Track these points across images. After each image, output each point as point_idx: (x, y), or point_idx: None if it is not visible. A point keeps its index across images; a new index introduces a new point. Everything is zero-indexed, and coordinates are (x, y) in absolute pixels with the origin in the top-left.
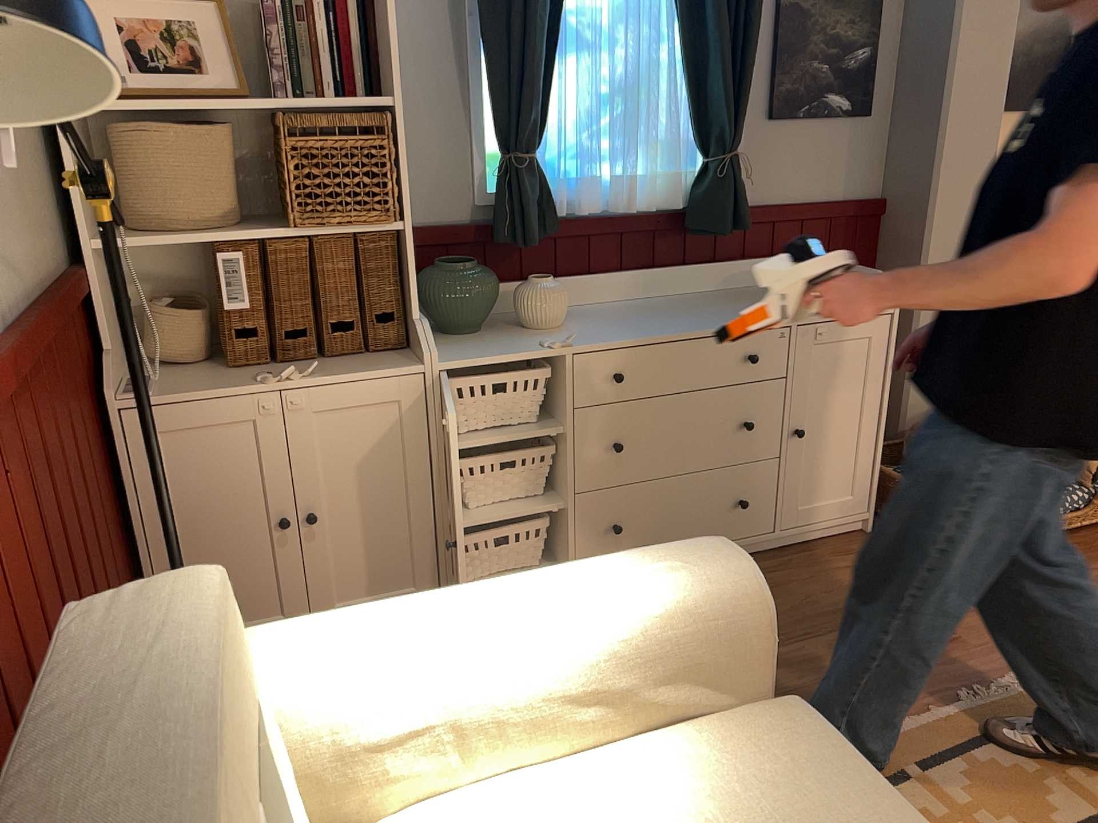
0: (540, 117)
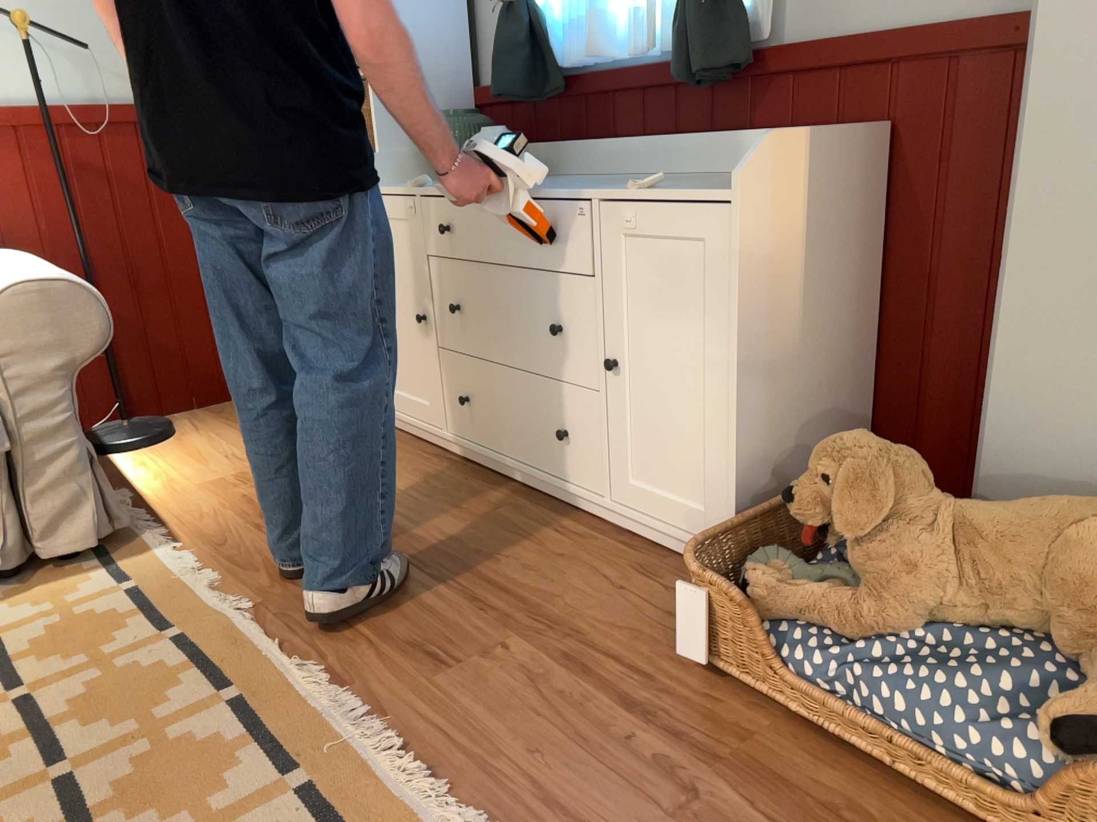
0: None
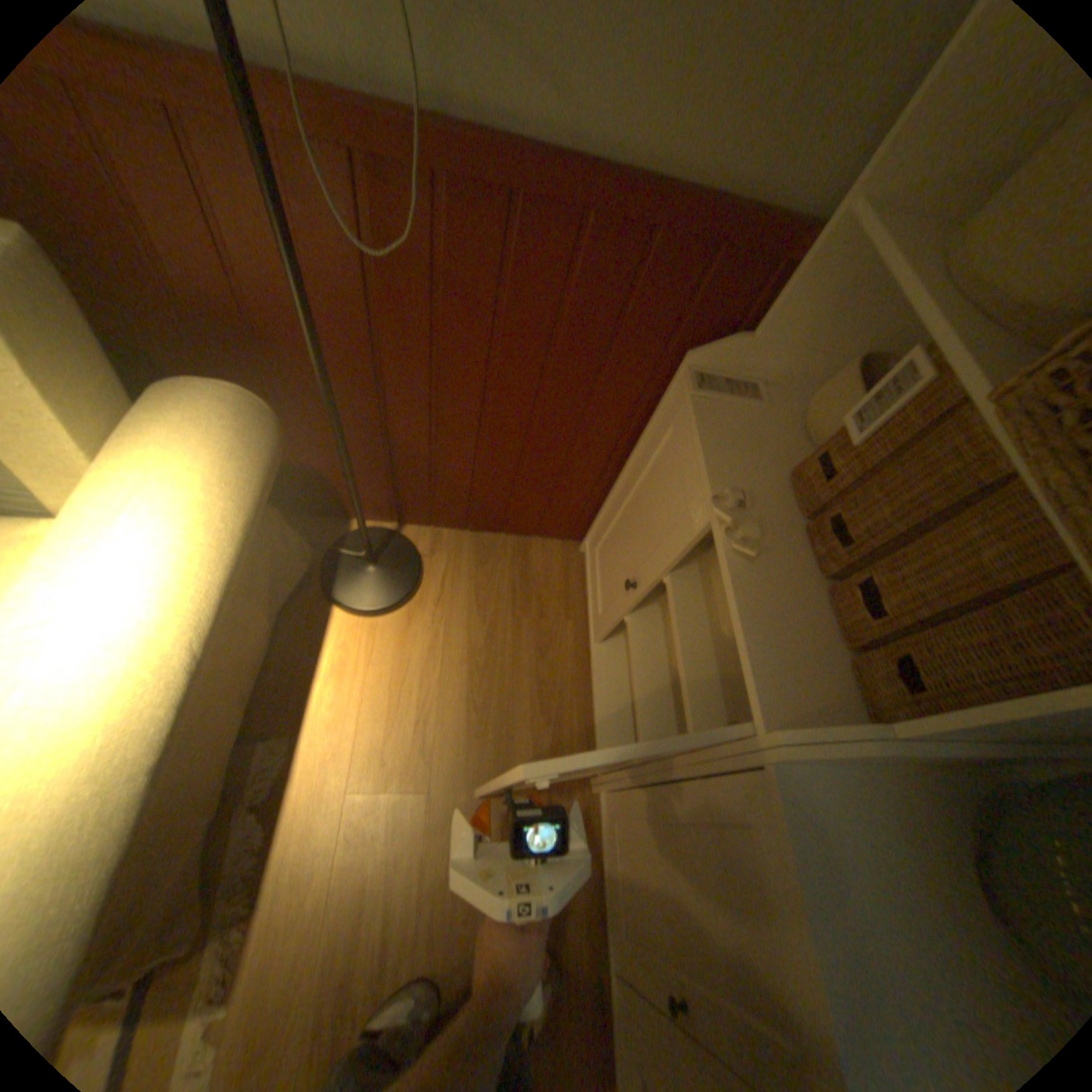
0: None
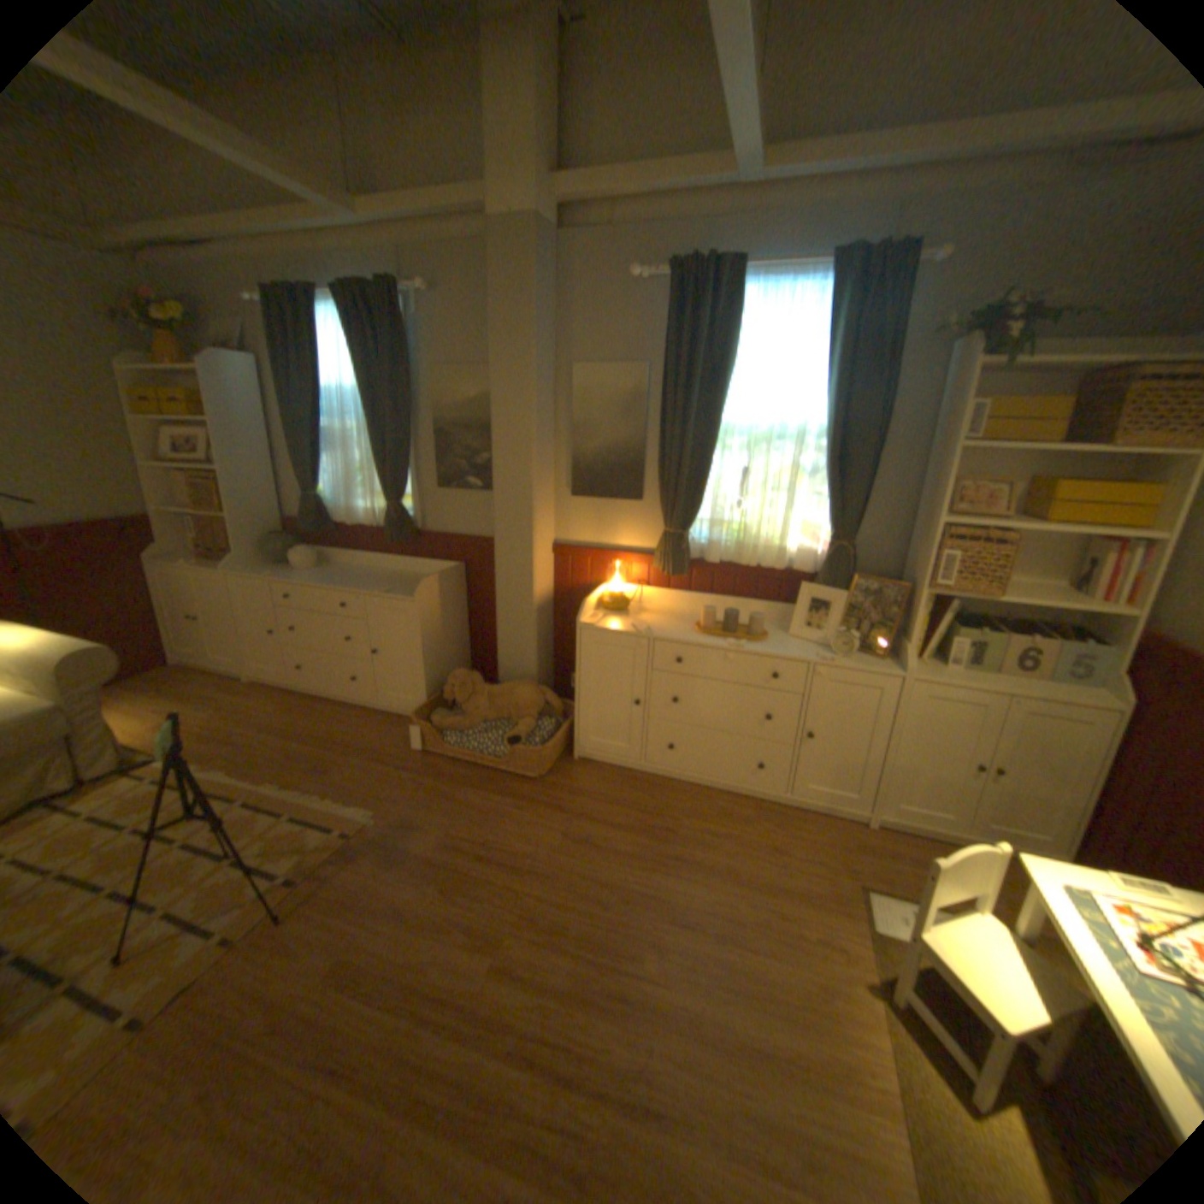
0: (307, 479)
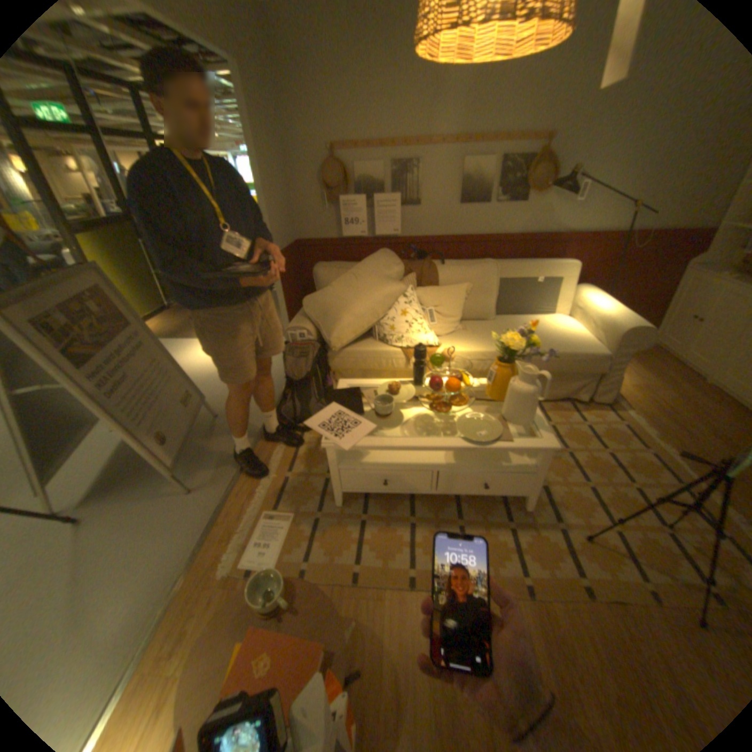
0: None
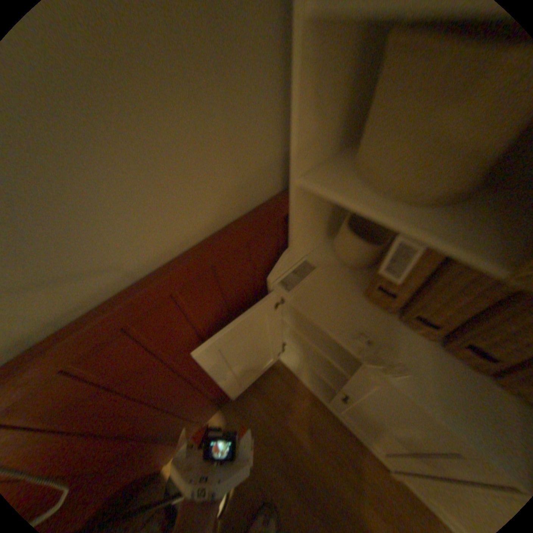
0: None
